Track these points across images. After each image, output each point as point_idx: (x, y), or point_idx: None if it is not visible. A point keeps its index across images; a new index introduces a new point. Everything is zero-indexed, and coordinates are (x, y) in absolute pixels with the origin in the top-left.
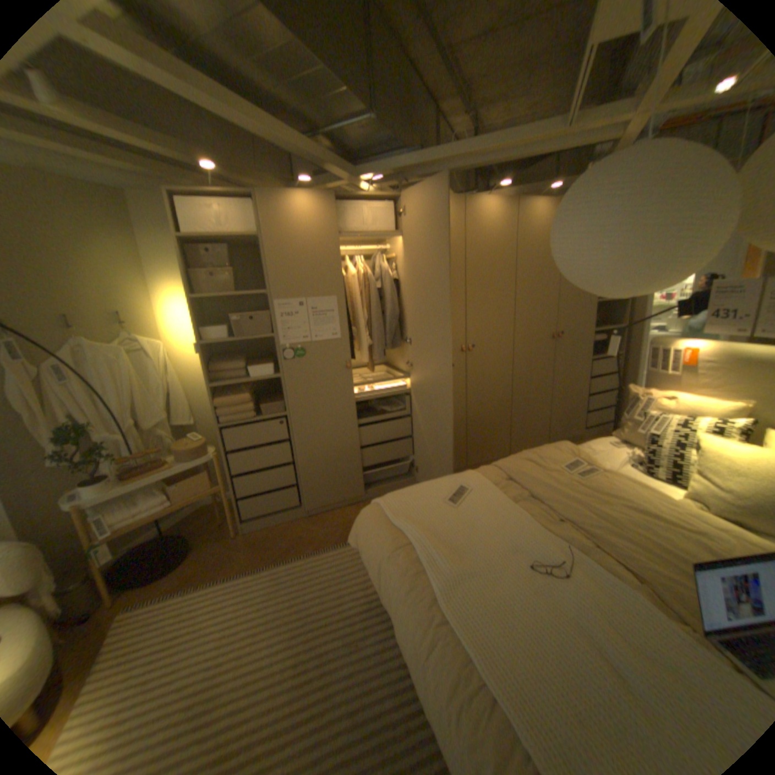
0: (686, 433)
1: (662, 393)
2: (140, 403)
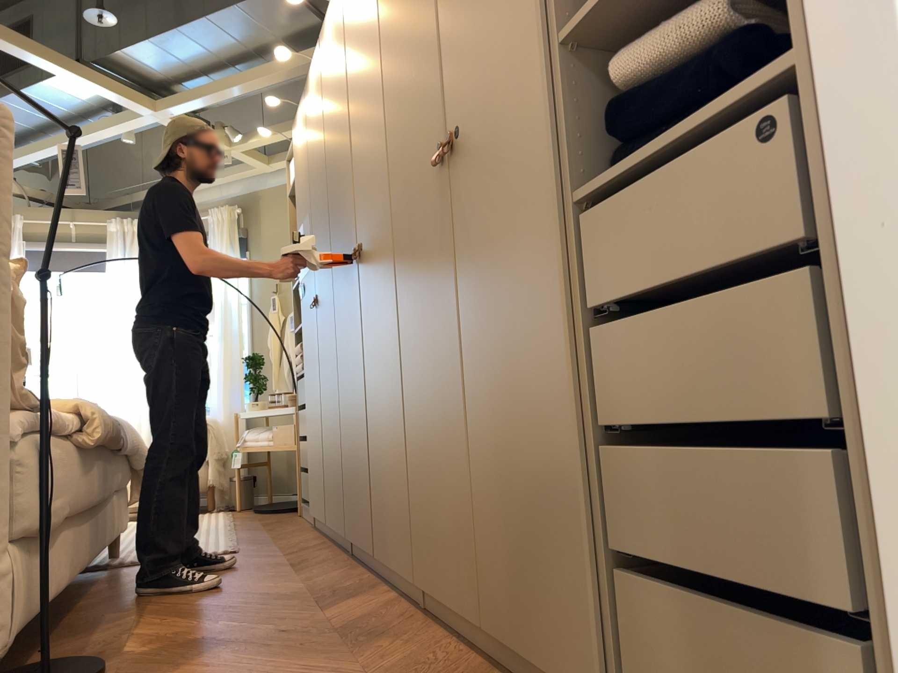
0: None
1: None
2: None
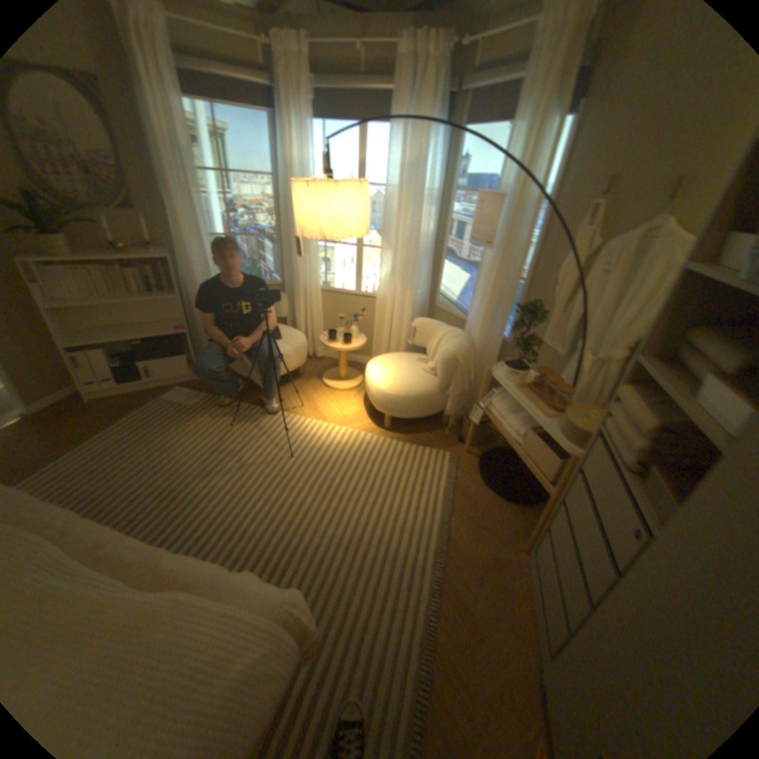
0: None
1: None
2: None
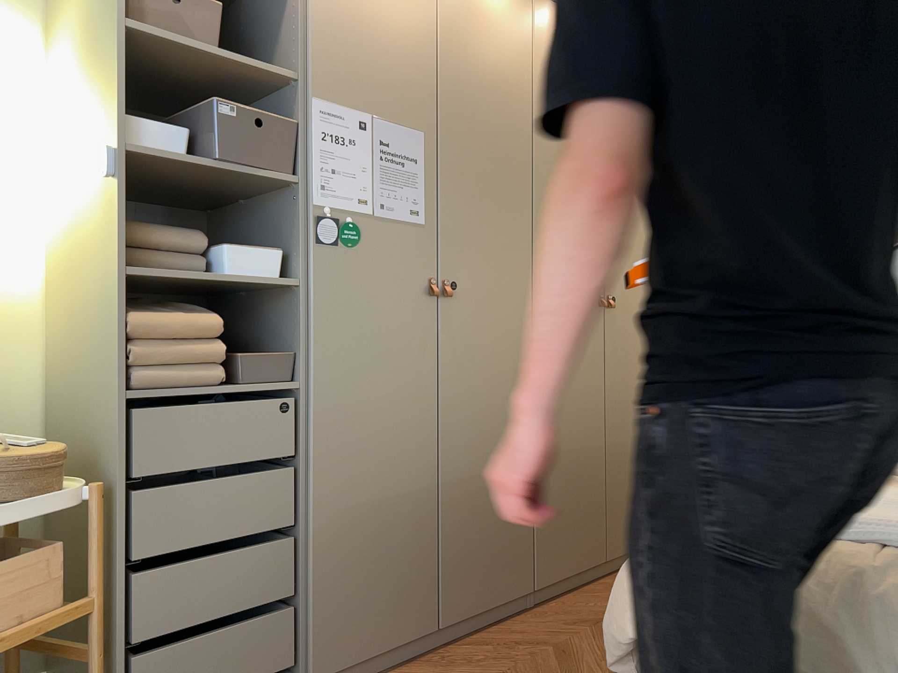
0: None
1: None
2: None
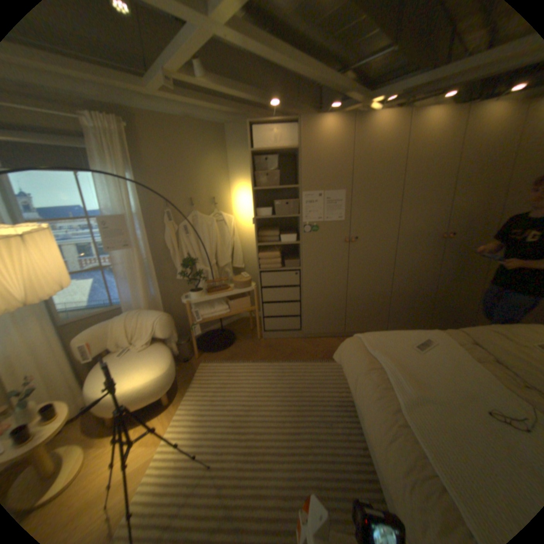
0: None
1: None
2: (220, 251)
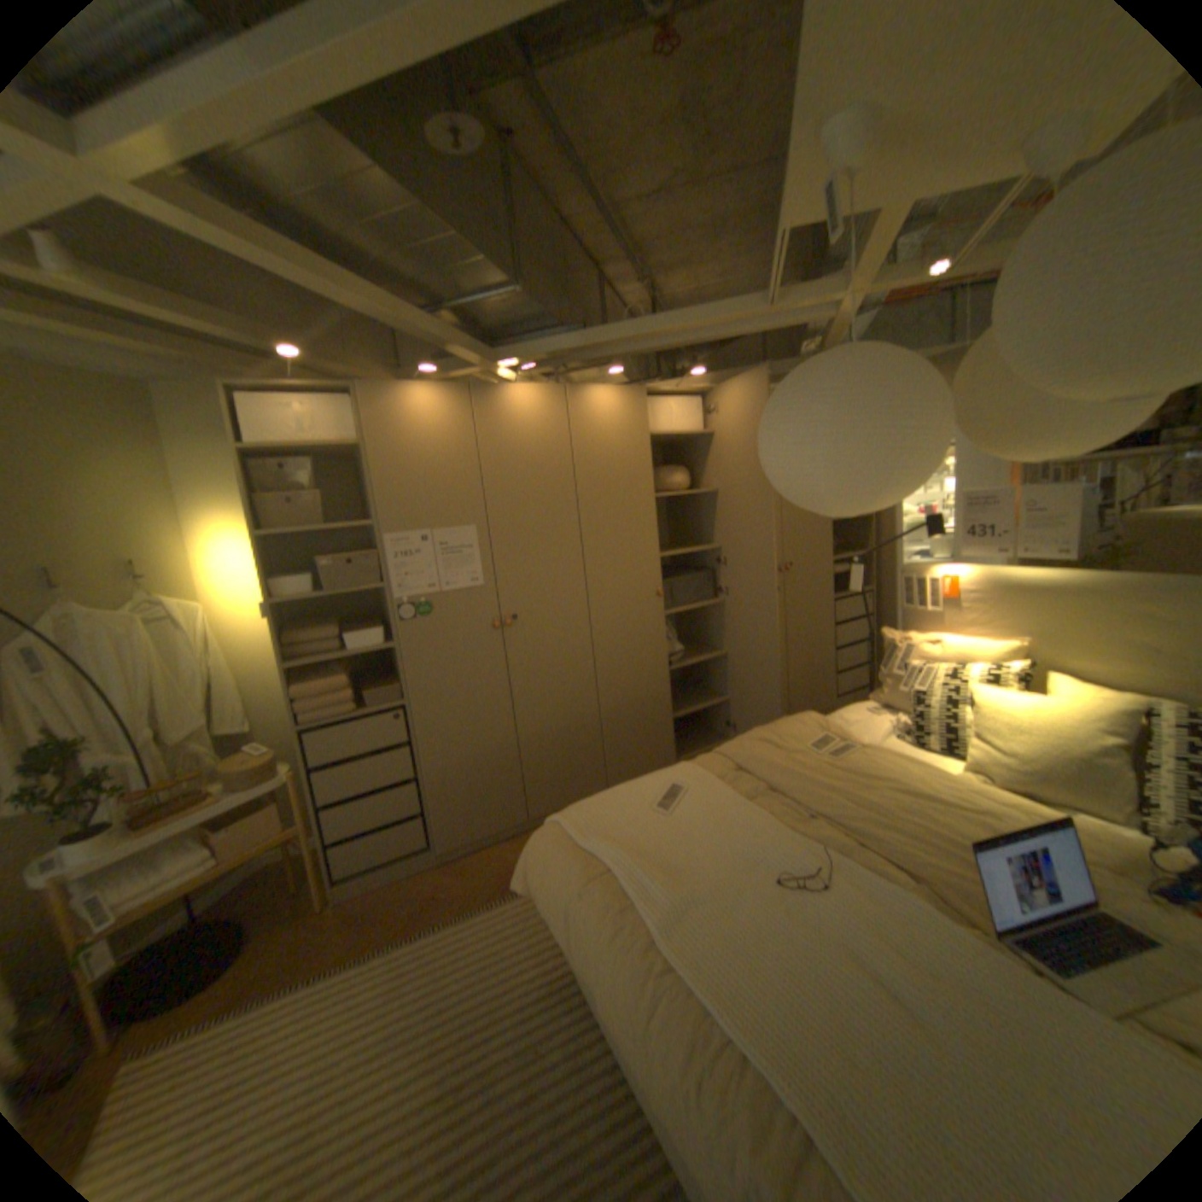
0: (956, 685)
1: (923, 636)
2: (165, 702)
